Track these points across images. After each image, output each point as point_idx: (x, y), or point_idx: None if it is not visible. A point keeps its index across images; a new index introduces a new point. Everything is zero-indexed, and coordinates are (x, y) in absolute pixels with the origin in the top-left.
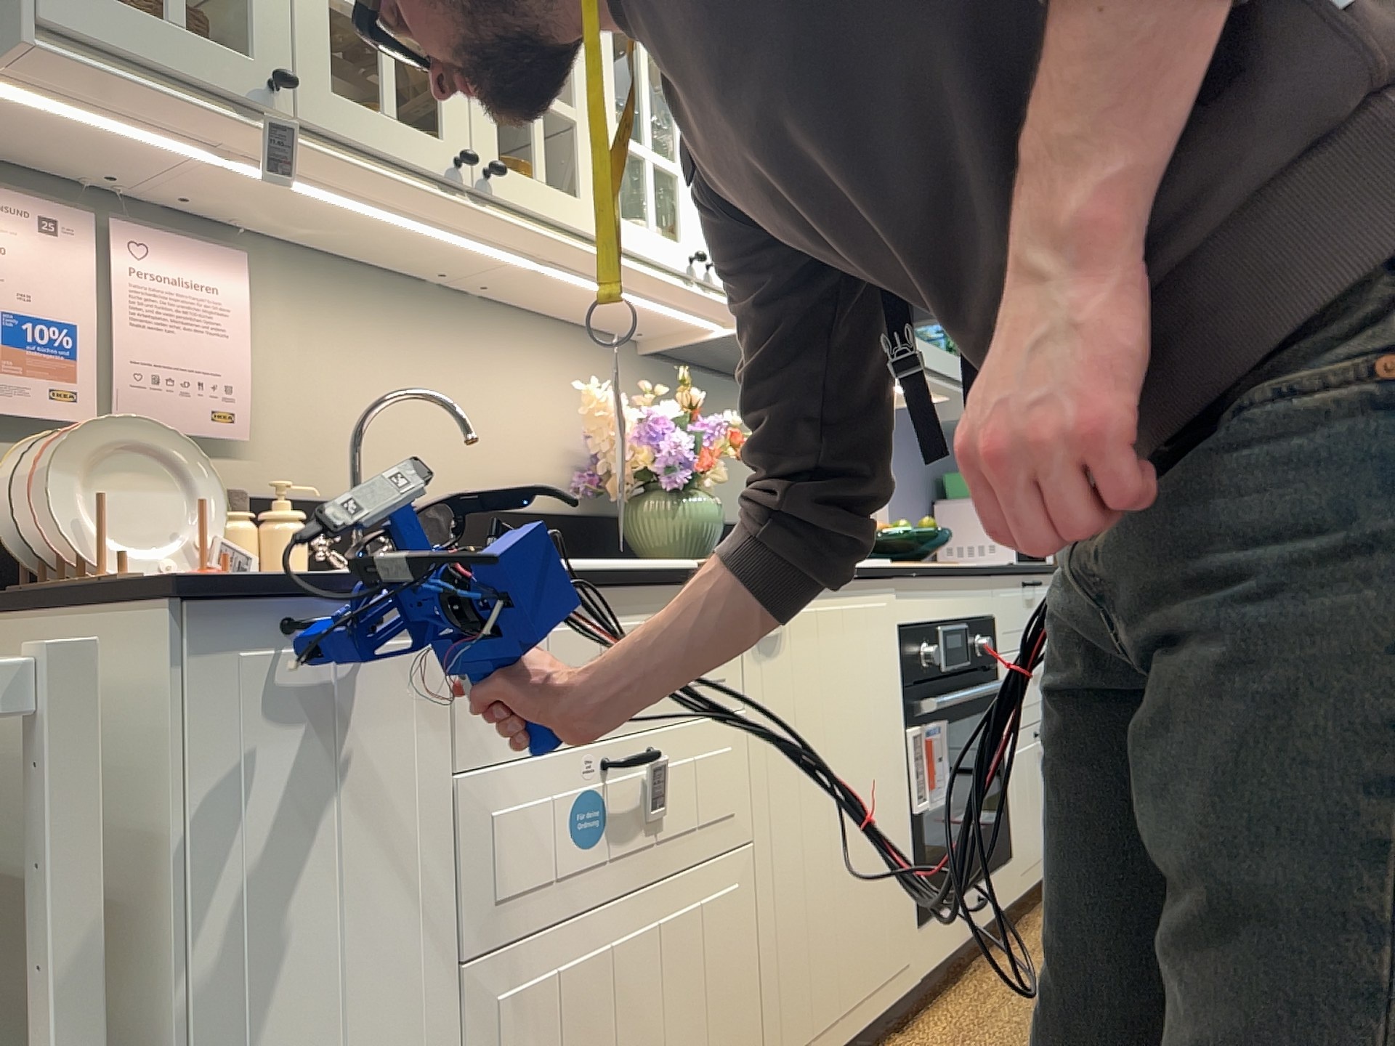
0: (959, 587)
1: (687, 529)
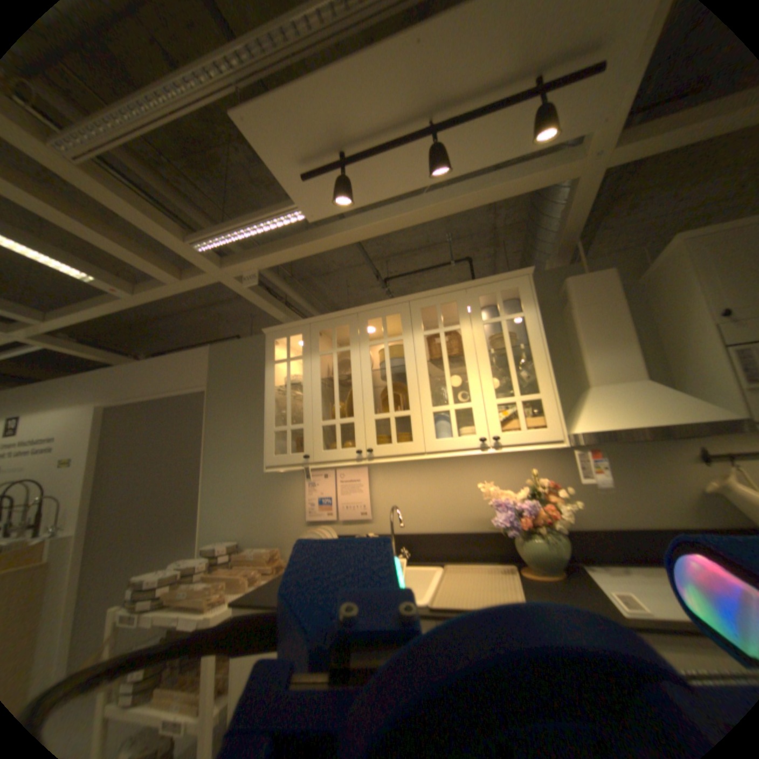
0: None
1: (533, 556)
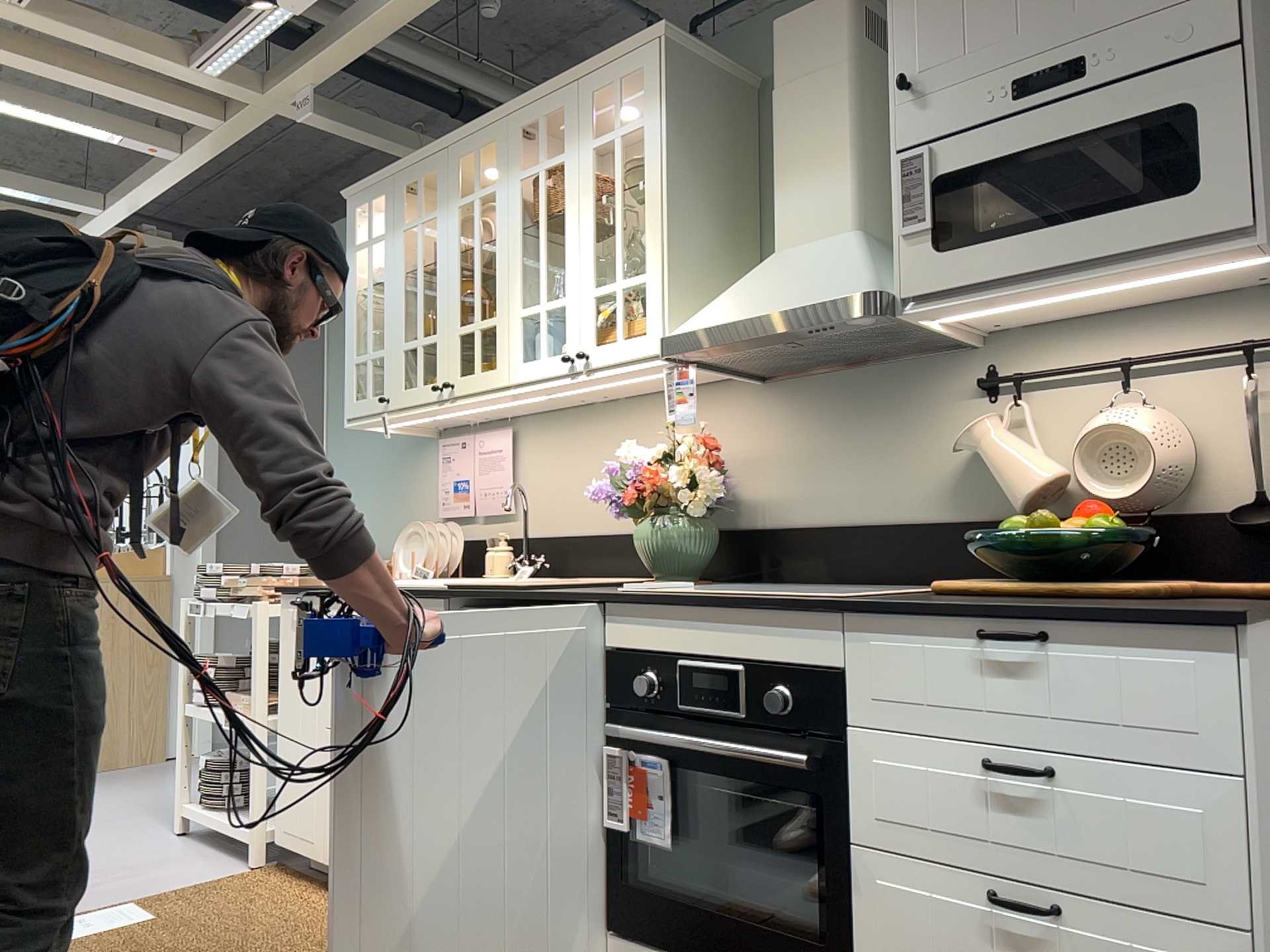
0: (732, 620)
1: (643, 549)
